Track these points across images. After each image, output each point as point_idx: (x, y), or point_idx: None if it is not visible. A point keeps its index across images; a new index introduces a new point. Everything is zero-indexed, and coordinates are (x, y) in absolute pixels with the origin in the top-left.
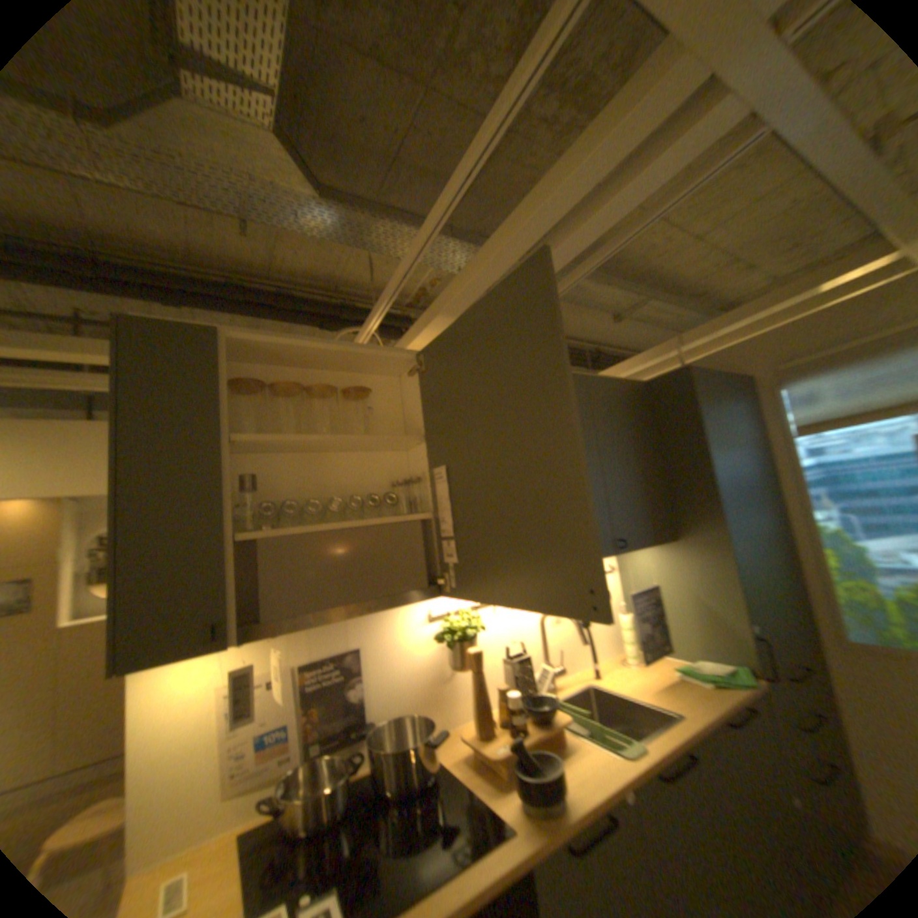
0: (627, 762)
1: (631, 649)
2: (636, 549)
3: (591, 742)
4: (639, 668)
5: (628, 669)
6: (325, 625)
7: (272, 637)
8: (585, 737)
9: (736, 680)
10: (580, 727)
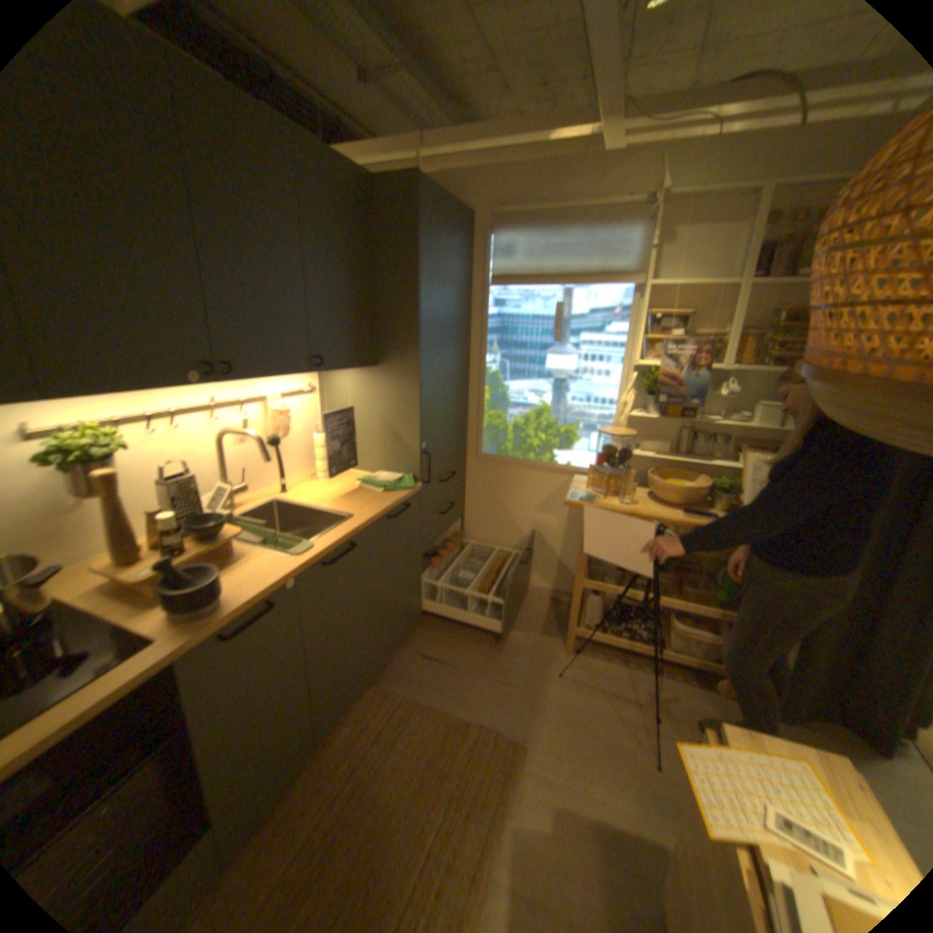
0: (292, 556)
1: (320, 464)
2: (335, 369)
3: (261, 545)
4: (326, 479)
5: (315, 481)
6: None
7: None
8: (256, 542)
9: (400, 483)
10: (254, 535)
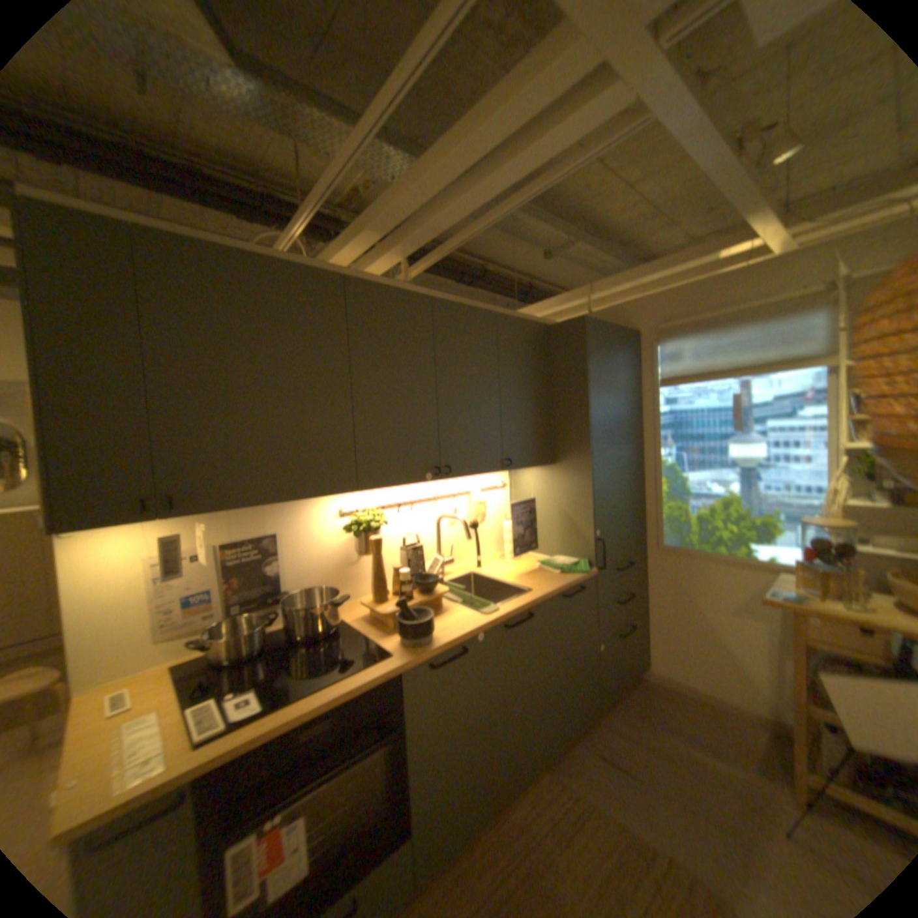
0: (482, 616)
1: (507, 547)
2: (520, 468)
3: (460, 605)
4: (511, 561)
5: (503, 561)
6: (243, 508)
7: (195, 514)
8: (456, 602)
9: (576, 568)
10: (456, 598)
